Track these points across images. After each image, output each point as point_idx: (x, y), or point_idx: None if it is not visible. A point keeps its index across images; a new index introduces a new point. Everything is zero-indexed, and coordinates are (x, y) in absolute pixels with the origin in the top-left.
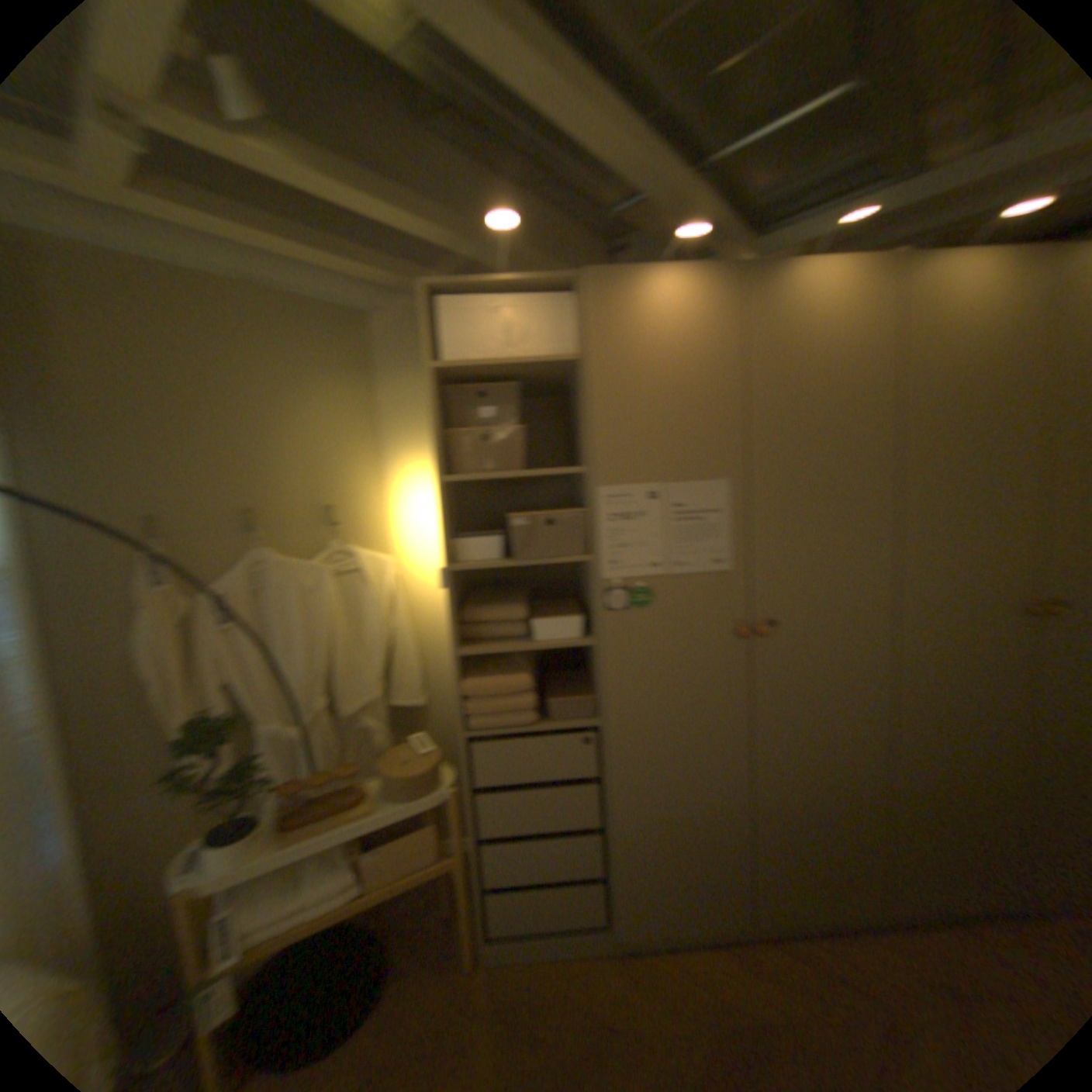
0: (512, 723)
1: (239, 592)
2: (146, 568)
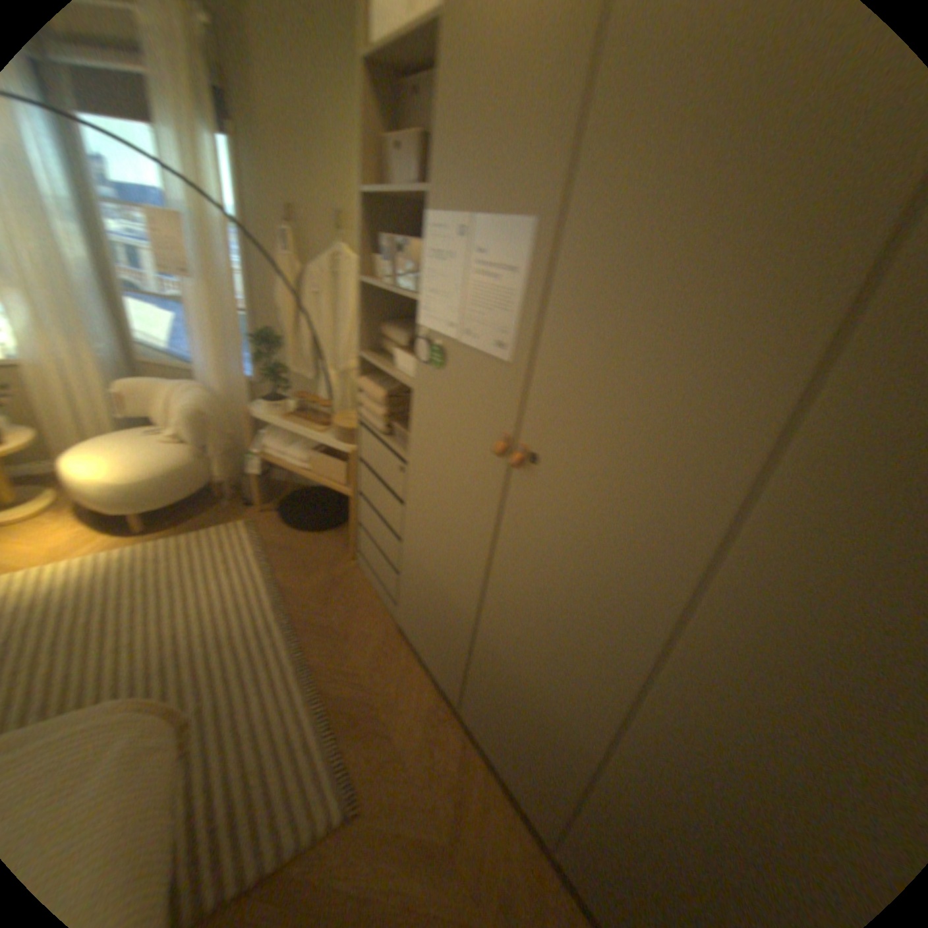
0: (371, 424)
1: (318, 271)
2: (279, 239)
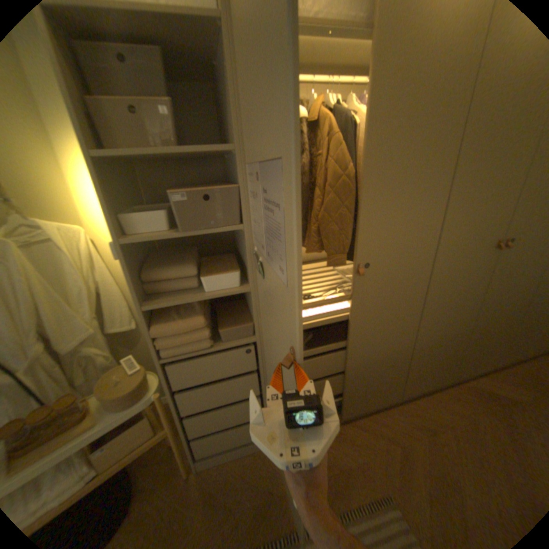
0: (191, 349)
1: None
2: None
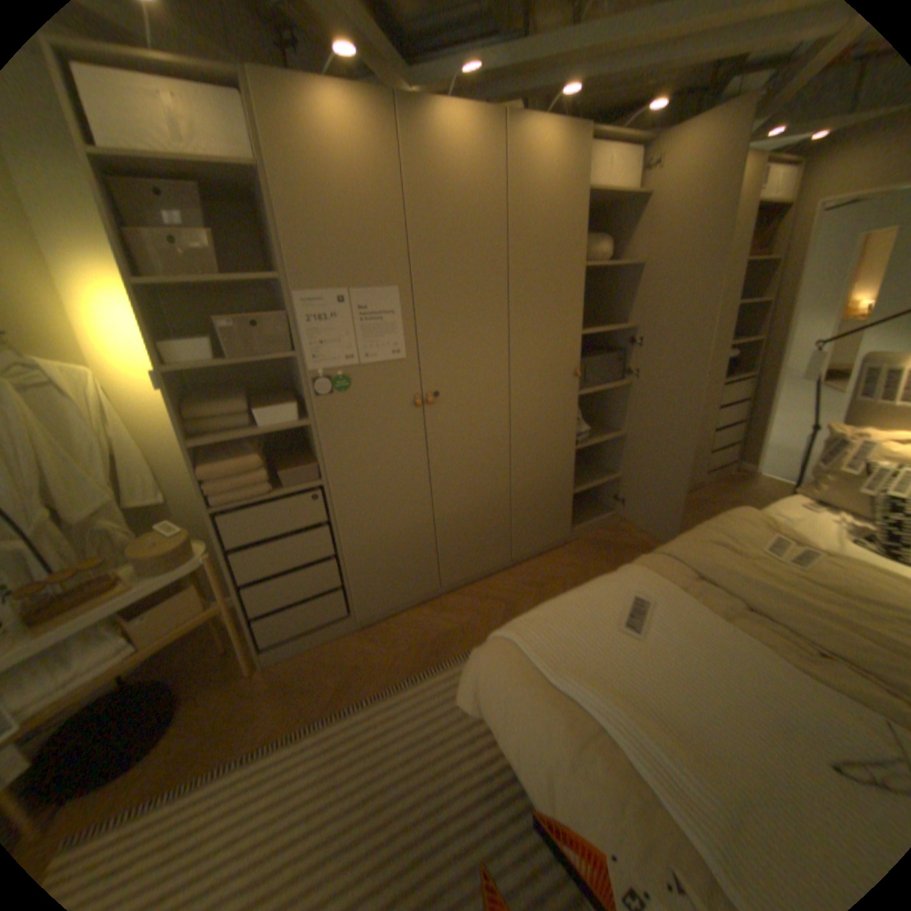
0: (246, 494)
1: None
2: None
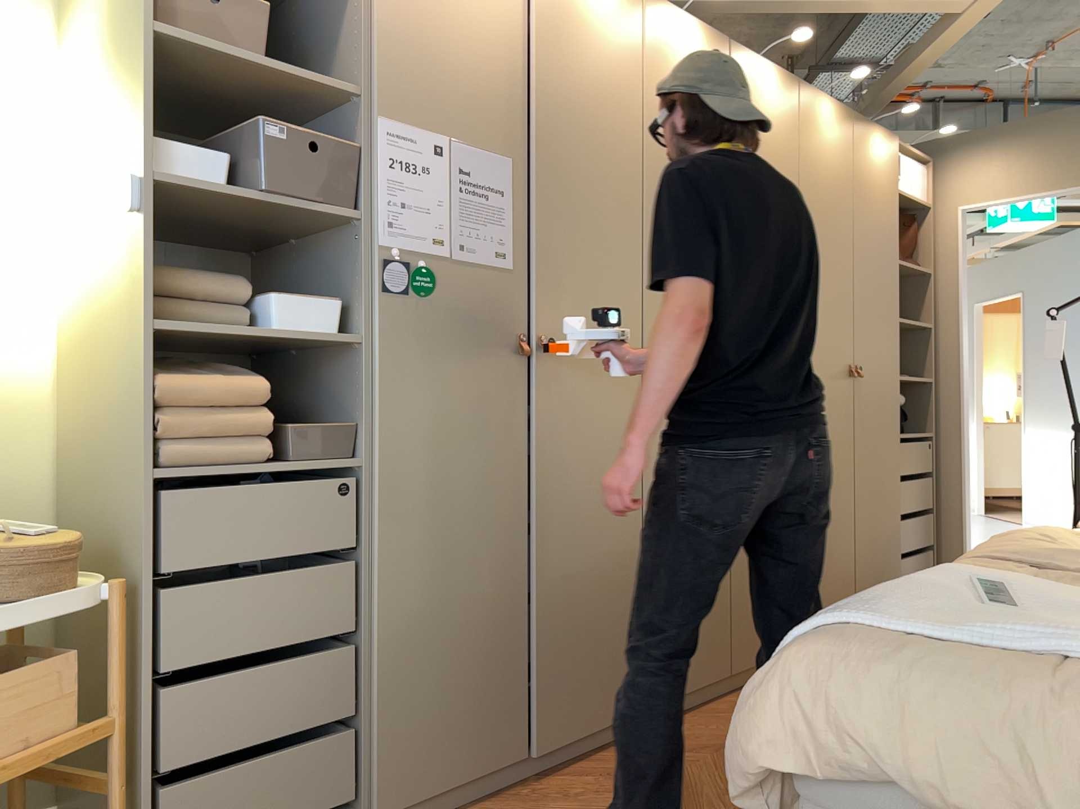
0: (226, 456)
1: None
2: None
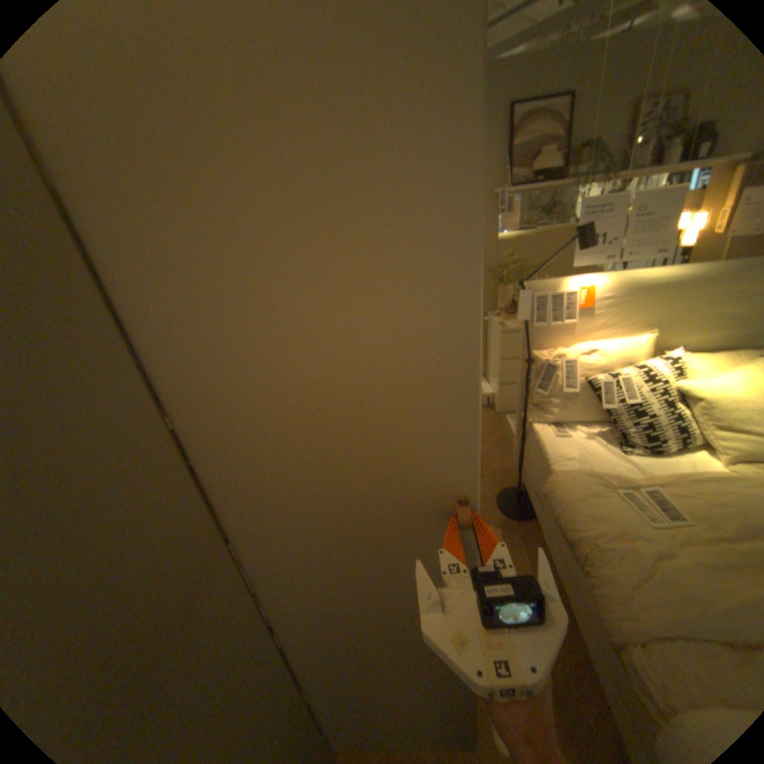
0: None
1: None
2: None
